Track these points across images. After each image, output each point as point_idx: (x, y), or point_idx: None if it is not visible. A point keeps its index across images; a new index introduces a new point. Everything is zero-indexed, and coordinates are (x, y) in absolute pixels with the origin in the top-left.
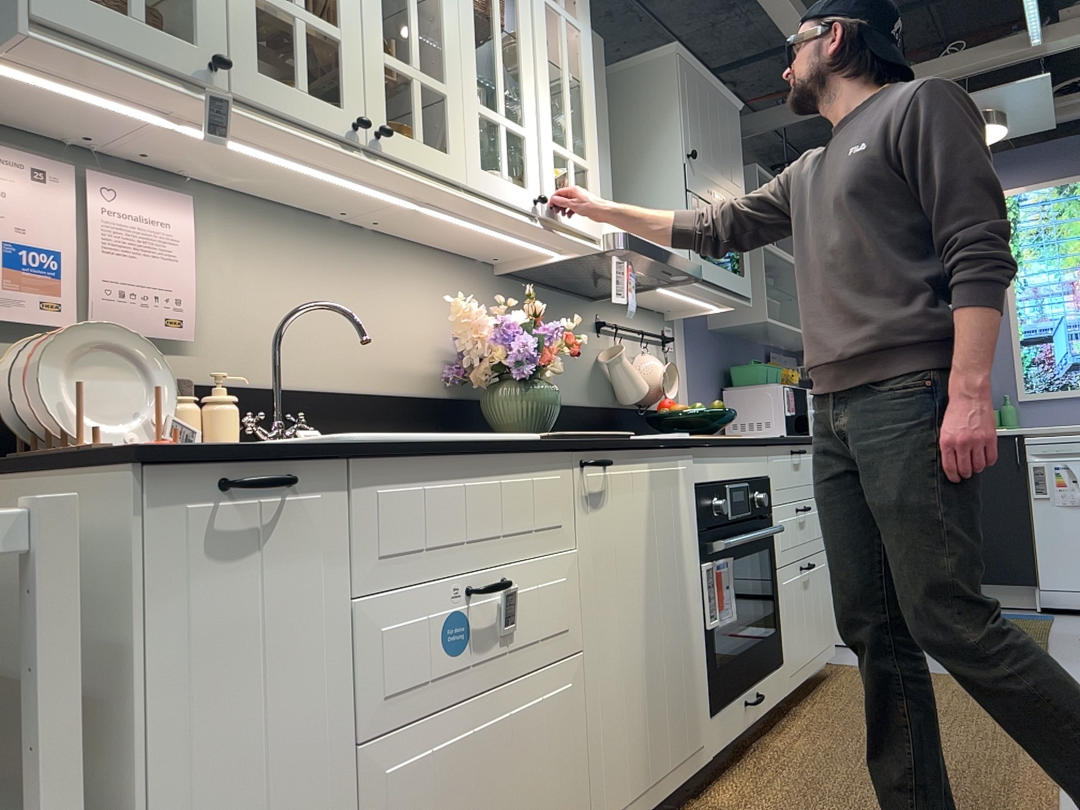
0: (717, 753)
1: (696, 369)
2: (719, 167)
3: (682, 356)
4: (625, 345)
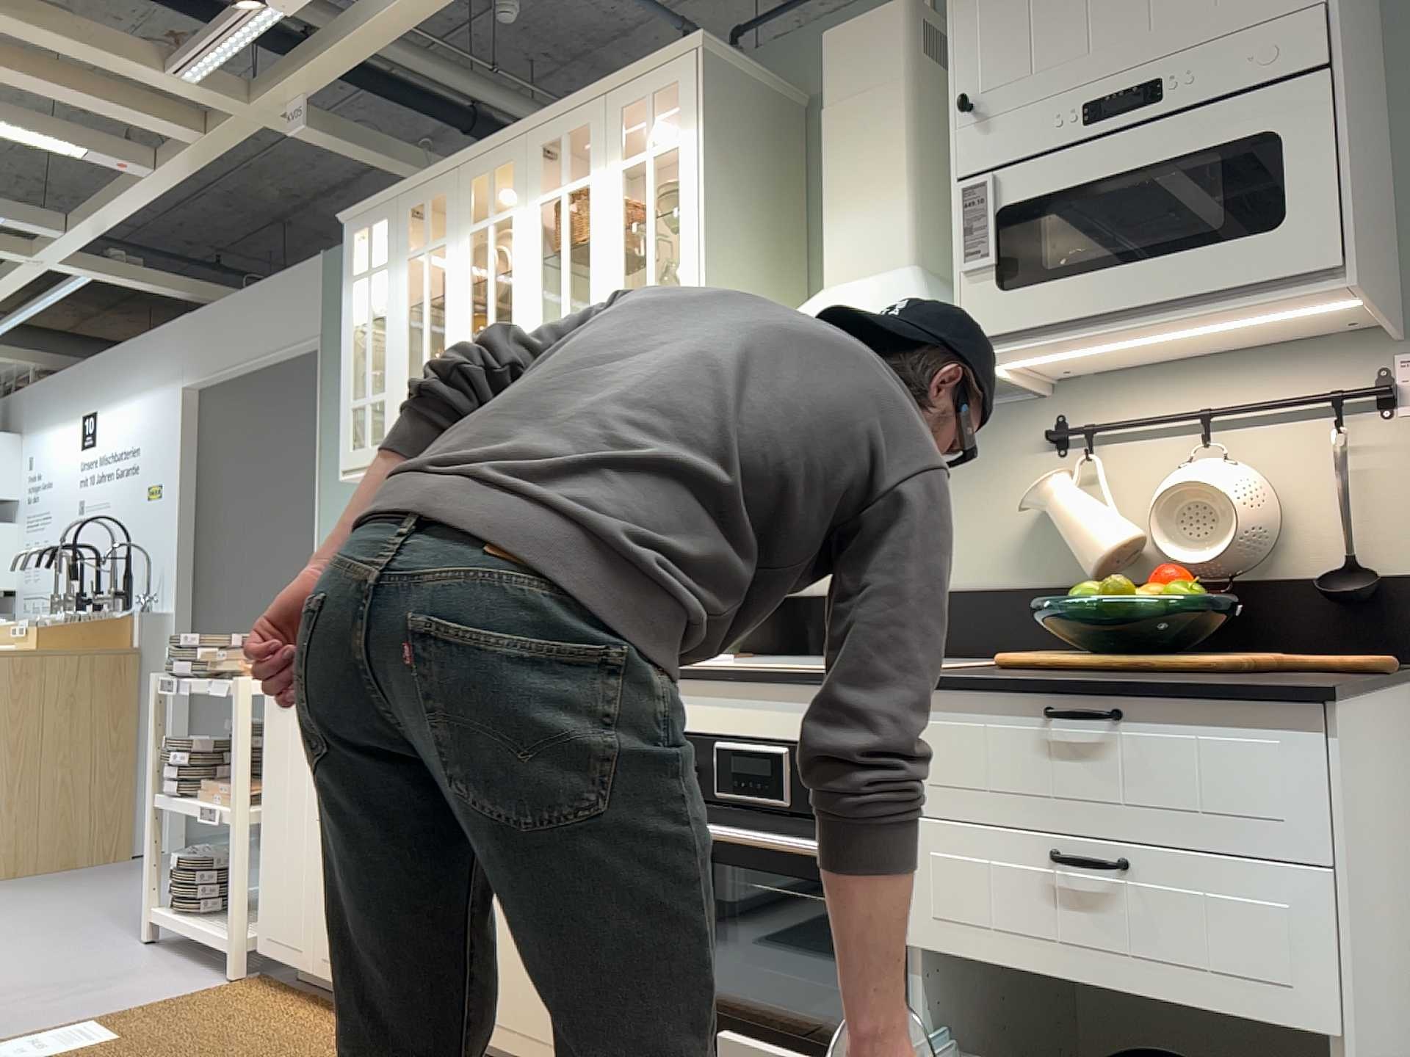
0: None
1: None
2: (1117, 28)
3: None
4: (1155, 452)
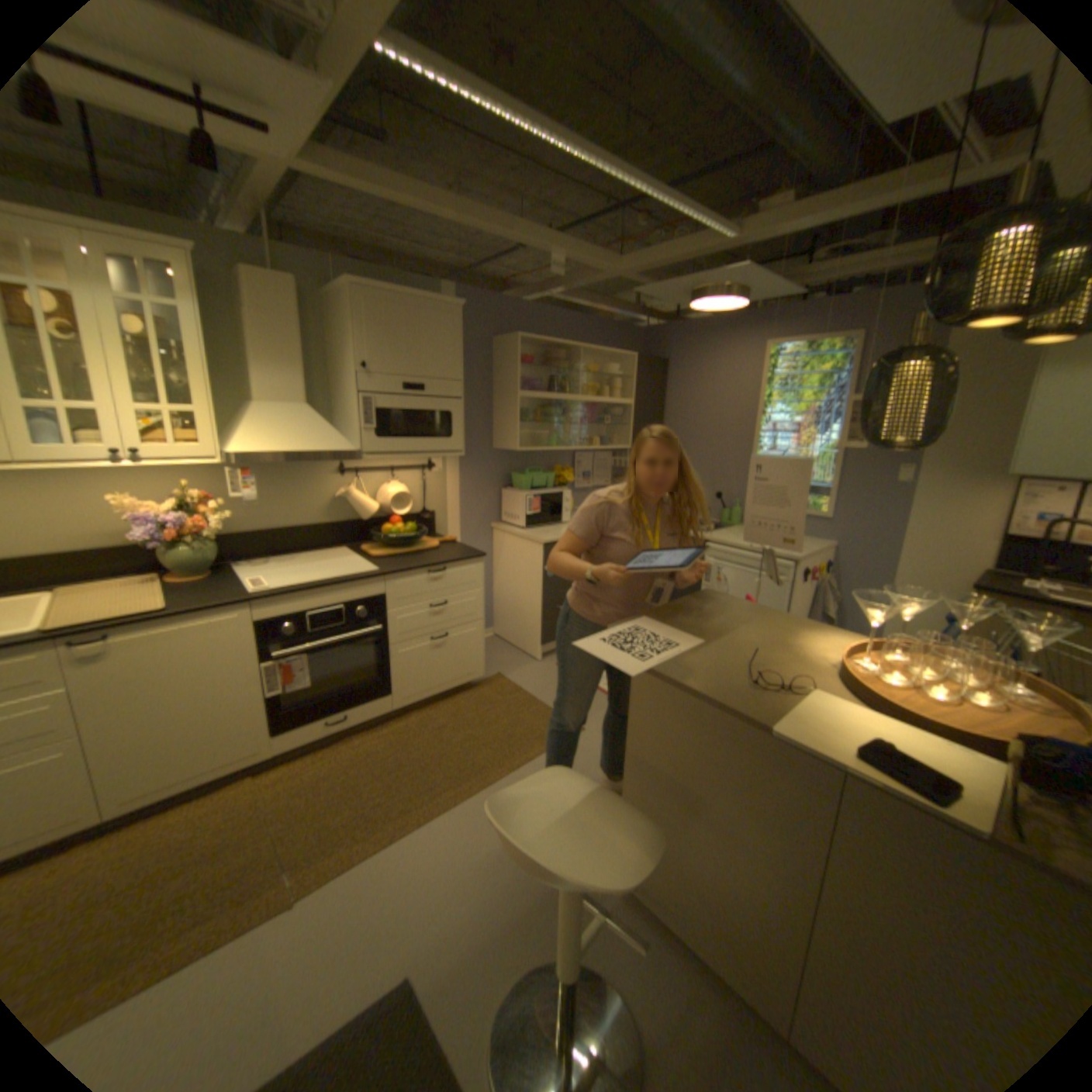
0: (282, 753)
1: (469, 479)
2: (415, 362)
3: (451, 473)
4: (375, 477)
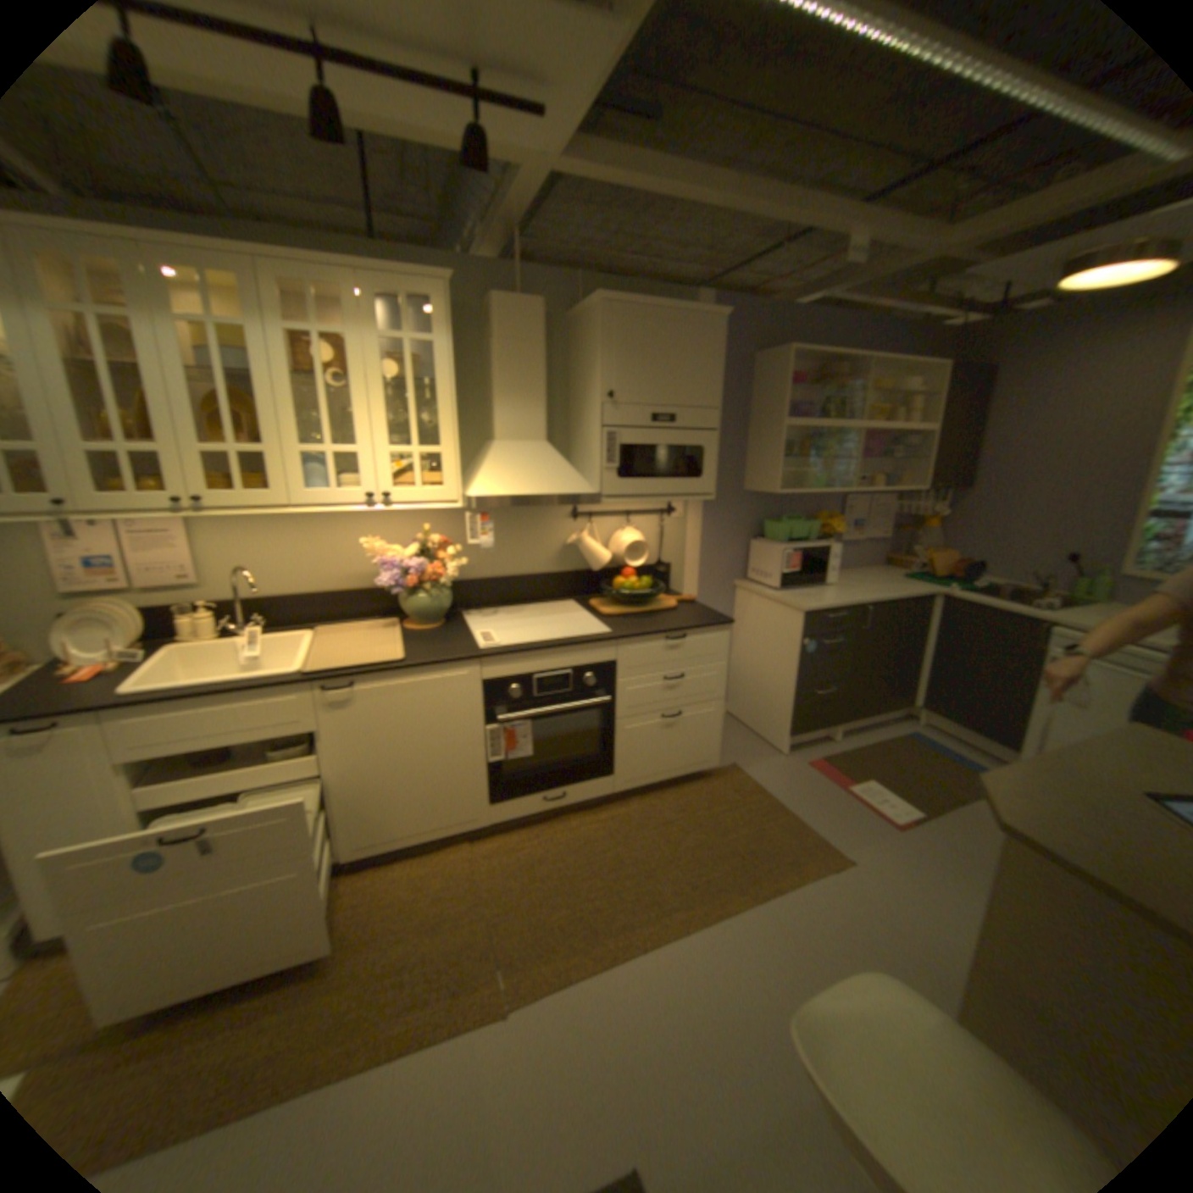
0: (500, 823)
1: (712, 526)
2: (667, 388)
3: (692, 519)
4: (609, 523)
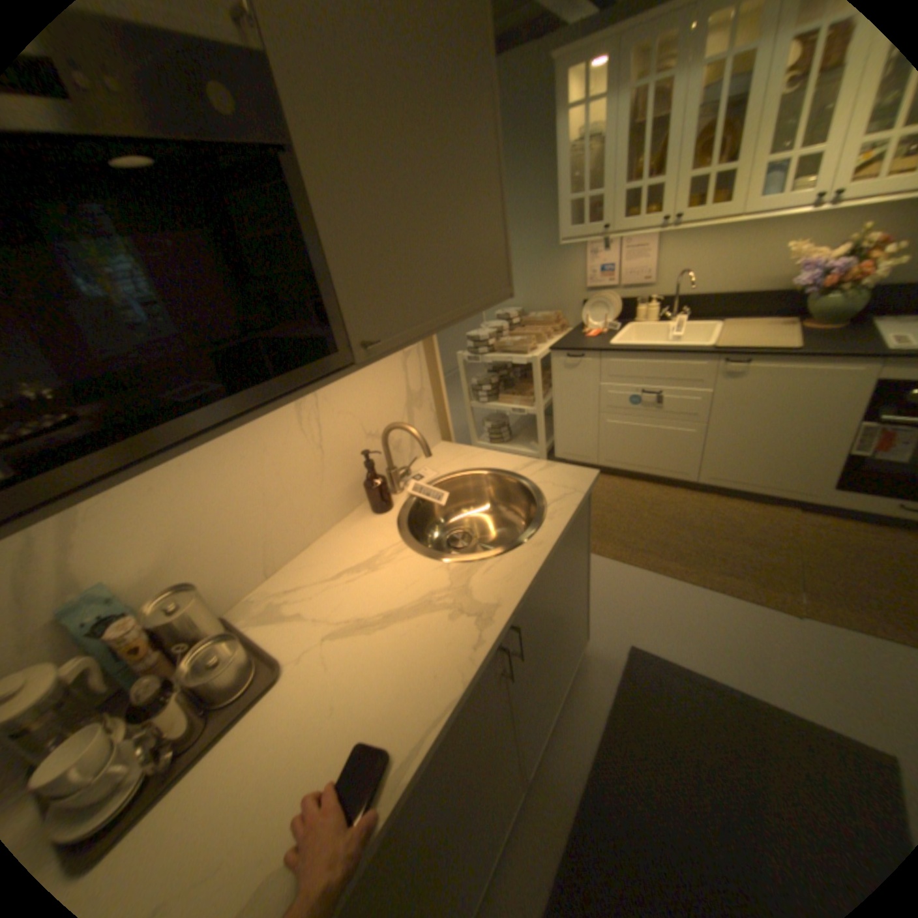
0: (839, 508)
1: None
2: None
3: None
4: None
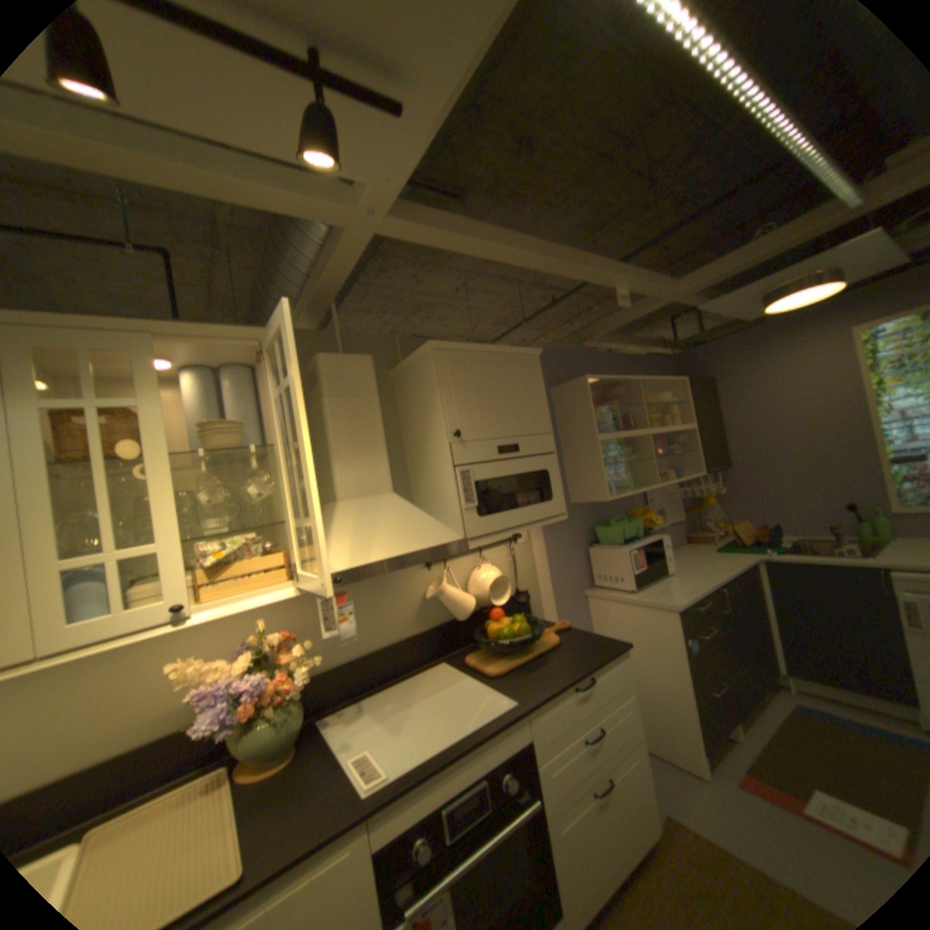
0: None
1: (553, 543)
2: (504, 421)
3: (535, 540)
4: (461, 563)
